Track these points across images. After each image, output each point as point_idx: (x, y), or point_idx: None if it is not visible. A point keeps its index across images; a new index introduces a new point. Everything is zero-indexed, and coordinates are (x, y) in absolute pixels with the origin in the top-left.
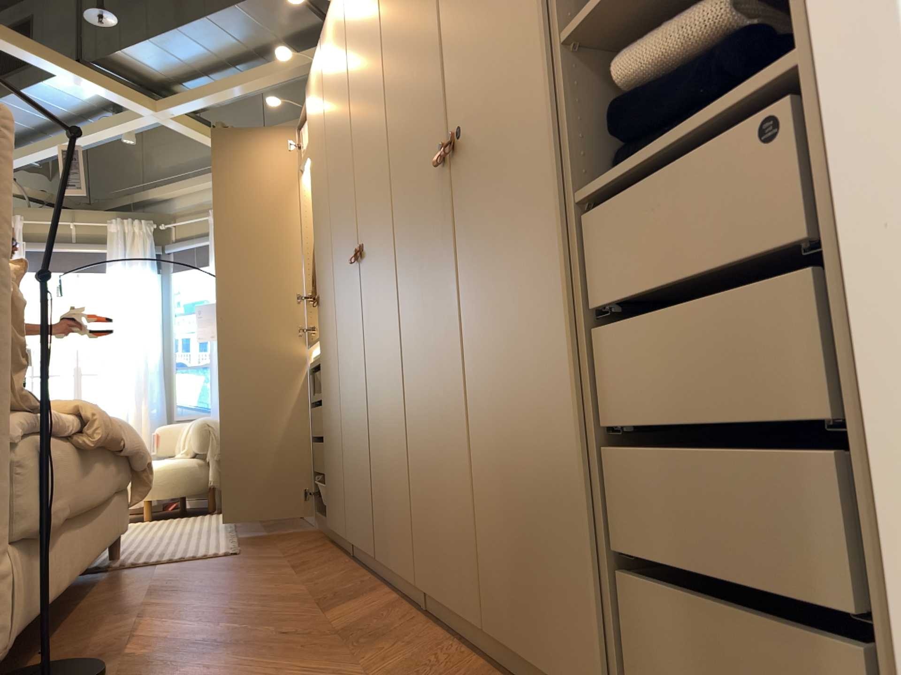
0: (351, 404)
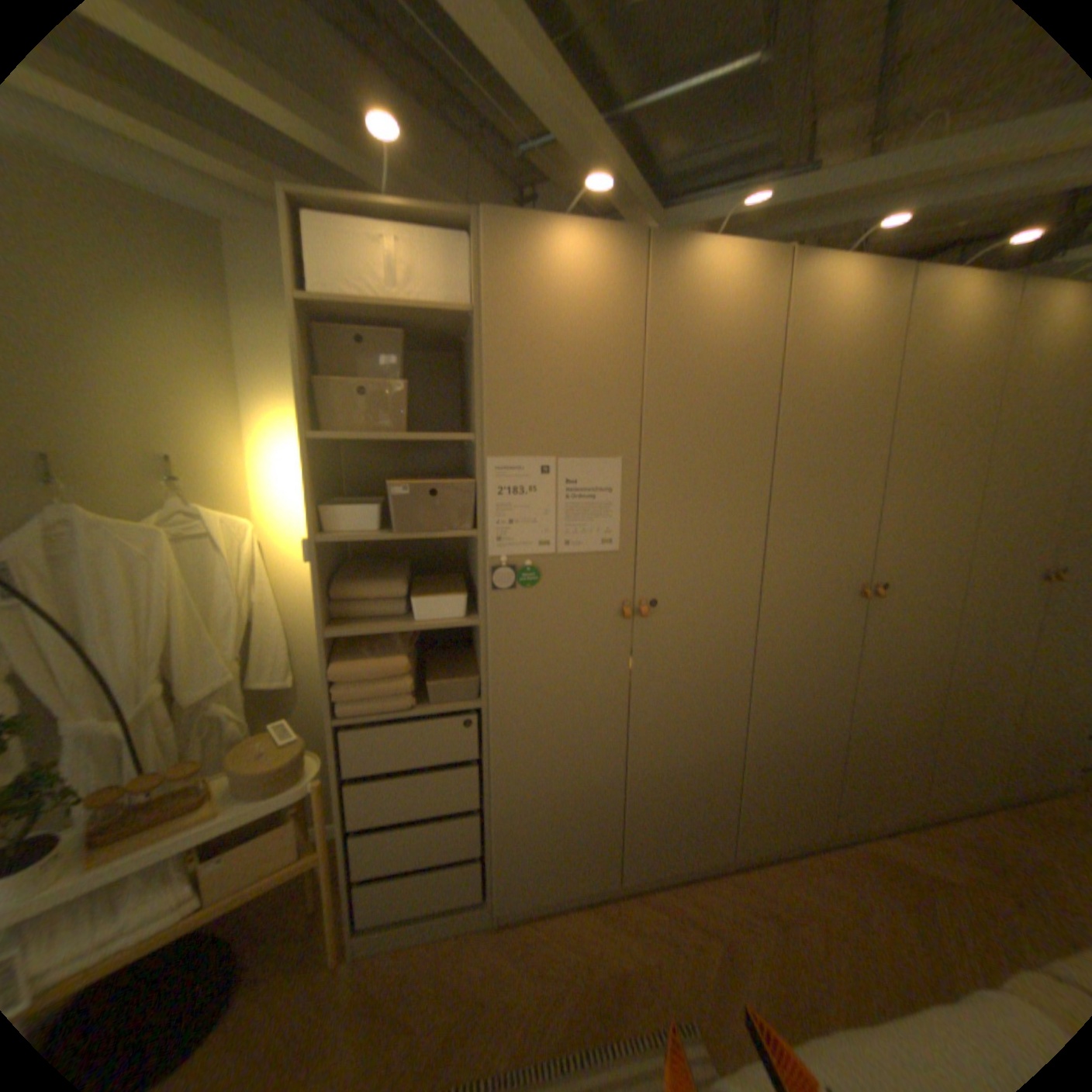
0: (784, 735)
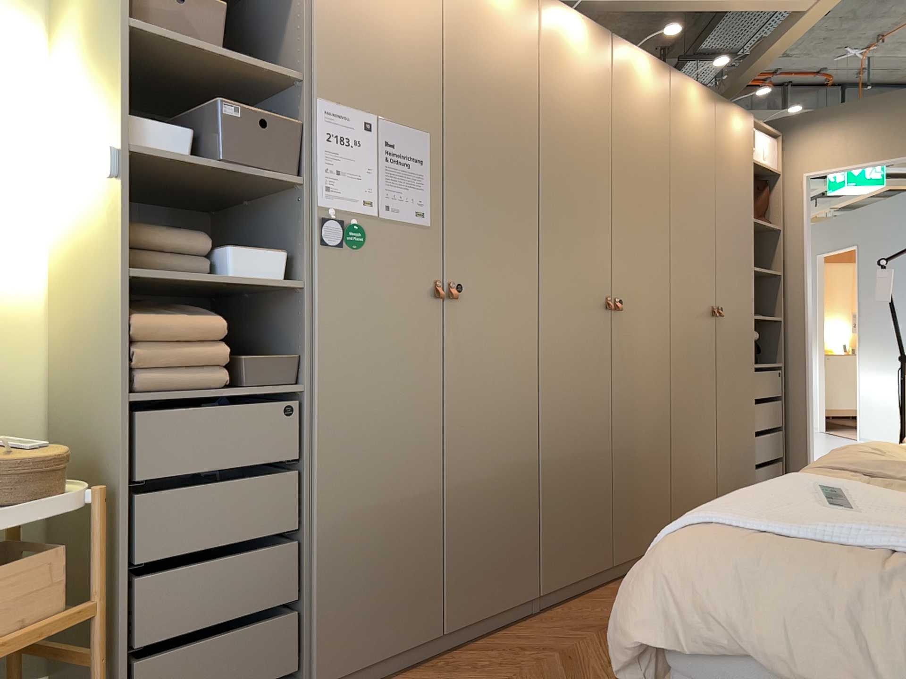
0: (567, 443)
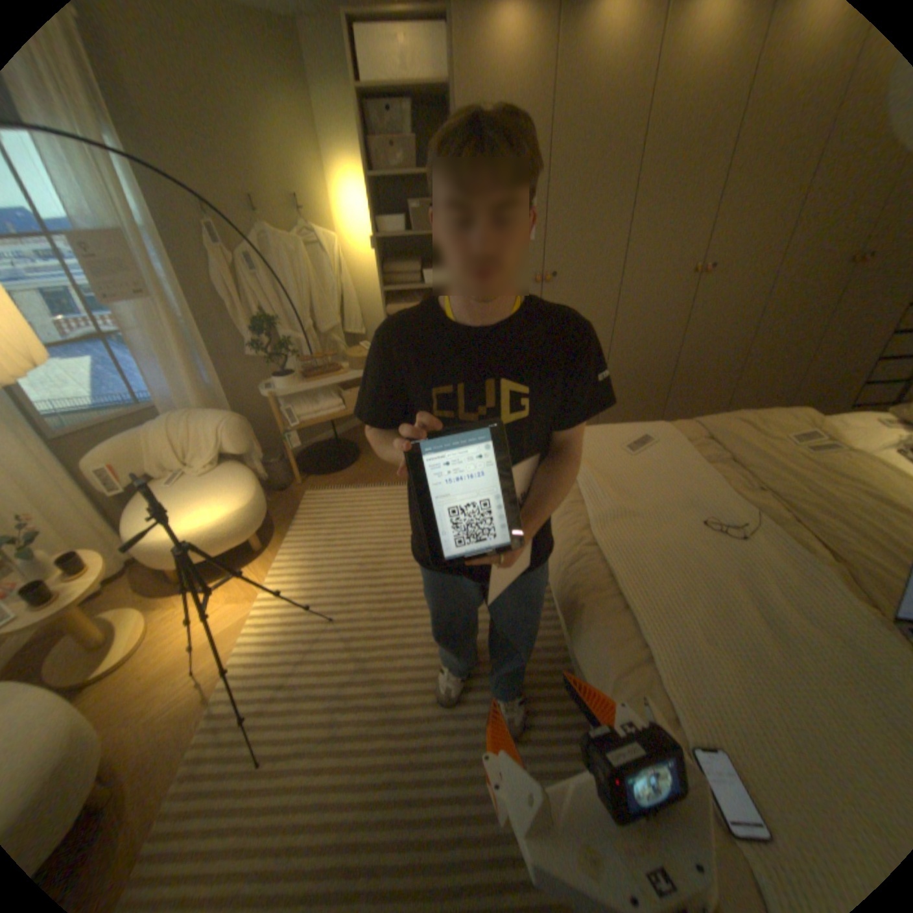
0: (630, 361)
